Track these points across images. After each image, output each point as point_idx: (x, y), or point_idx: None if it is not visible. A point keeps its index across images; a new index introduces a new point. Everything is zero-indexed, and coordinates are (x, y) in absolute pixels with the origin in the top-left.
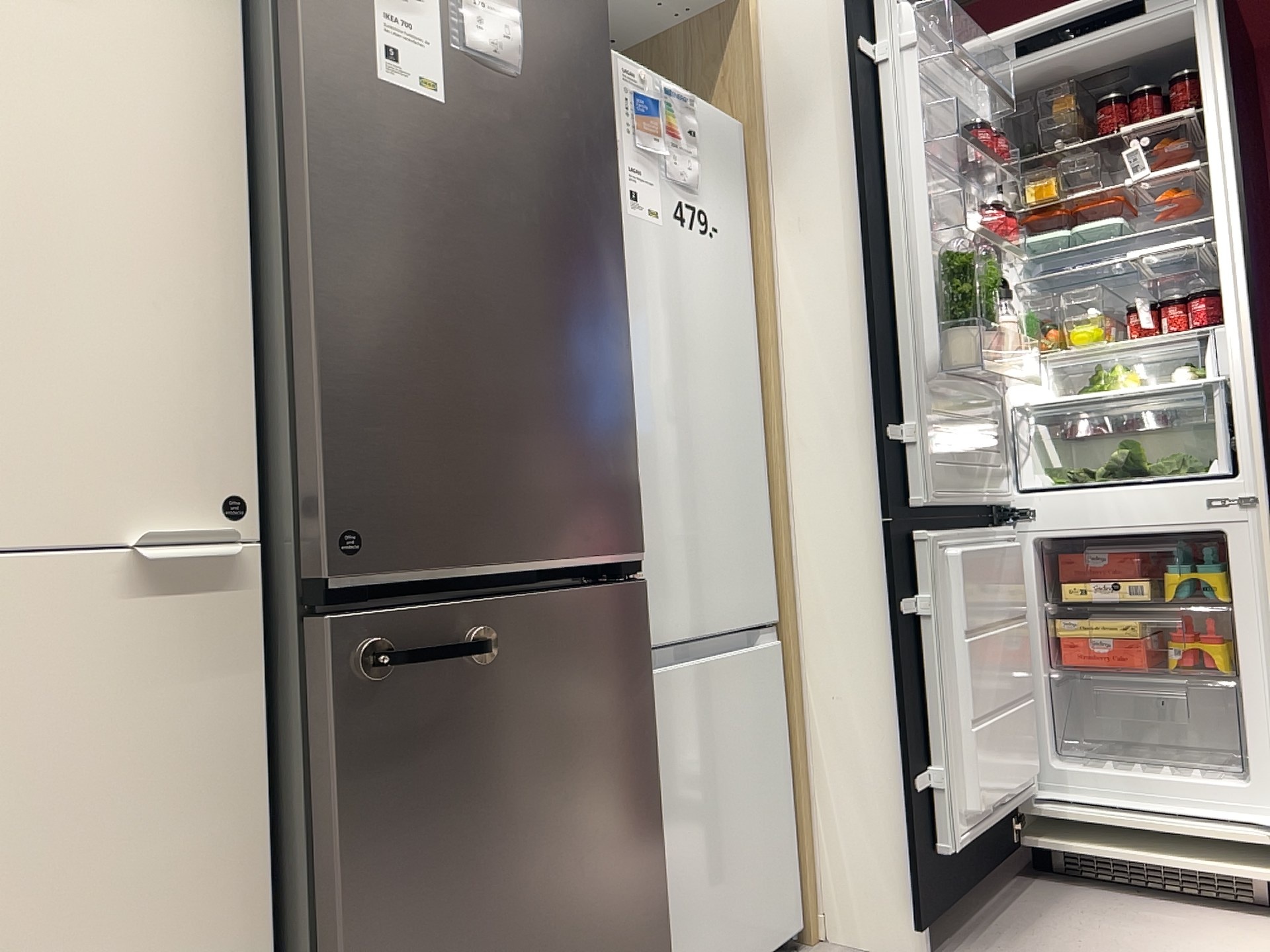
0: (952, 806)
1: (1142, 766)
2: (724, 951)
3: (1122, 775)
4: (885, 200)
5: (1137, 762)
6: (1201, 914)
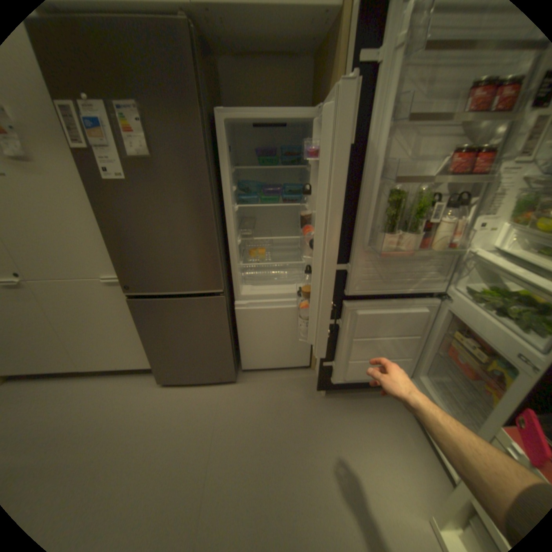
0: (335, 374)
1: (451, 403)
2: (270, 363)
3: (435, 400)
4: (362, 159)
5: (456, 400)
6: (424, 452)
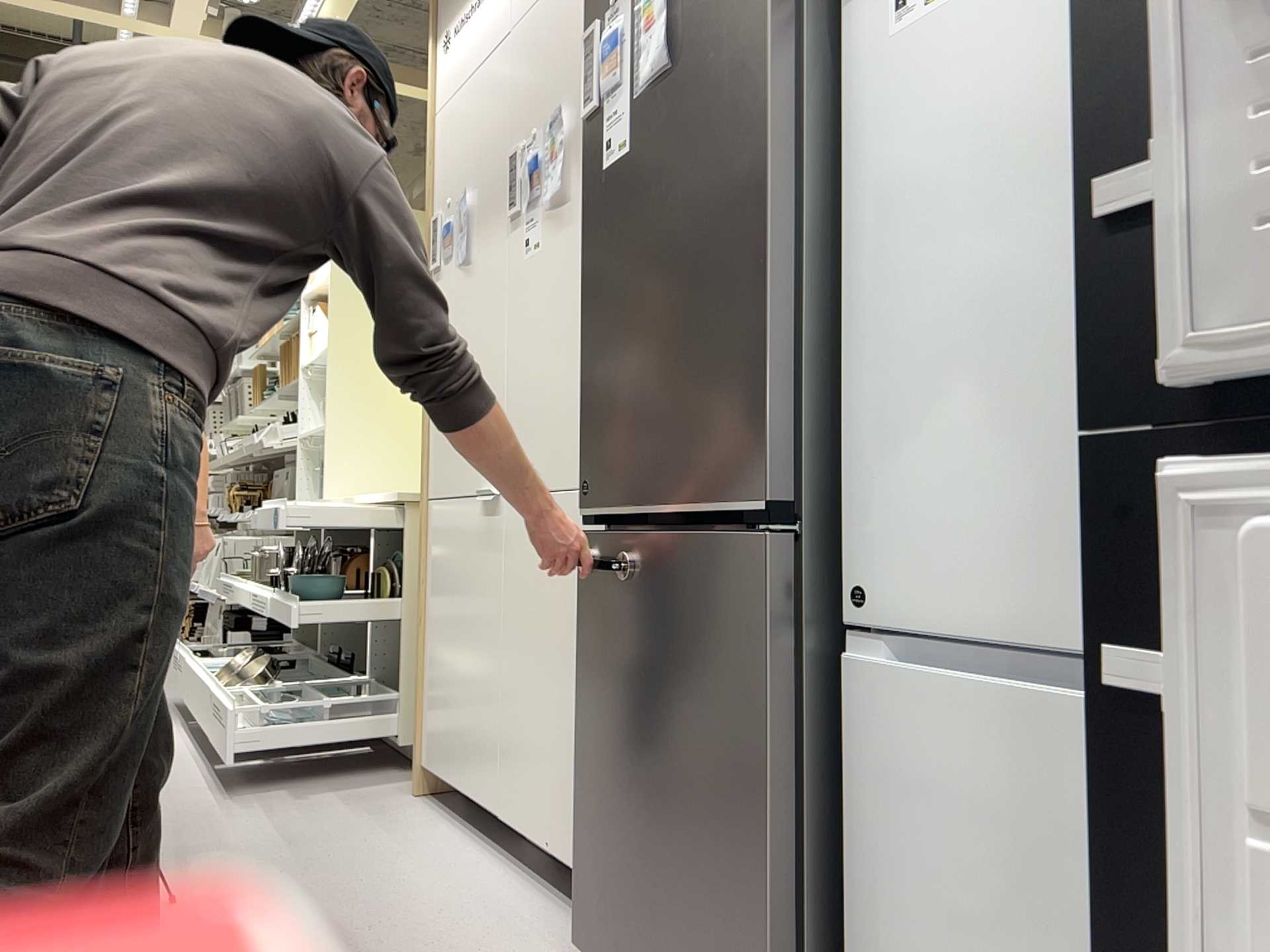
0: None
1: None
2: None
3: None
4: None
5: None
6: None
